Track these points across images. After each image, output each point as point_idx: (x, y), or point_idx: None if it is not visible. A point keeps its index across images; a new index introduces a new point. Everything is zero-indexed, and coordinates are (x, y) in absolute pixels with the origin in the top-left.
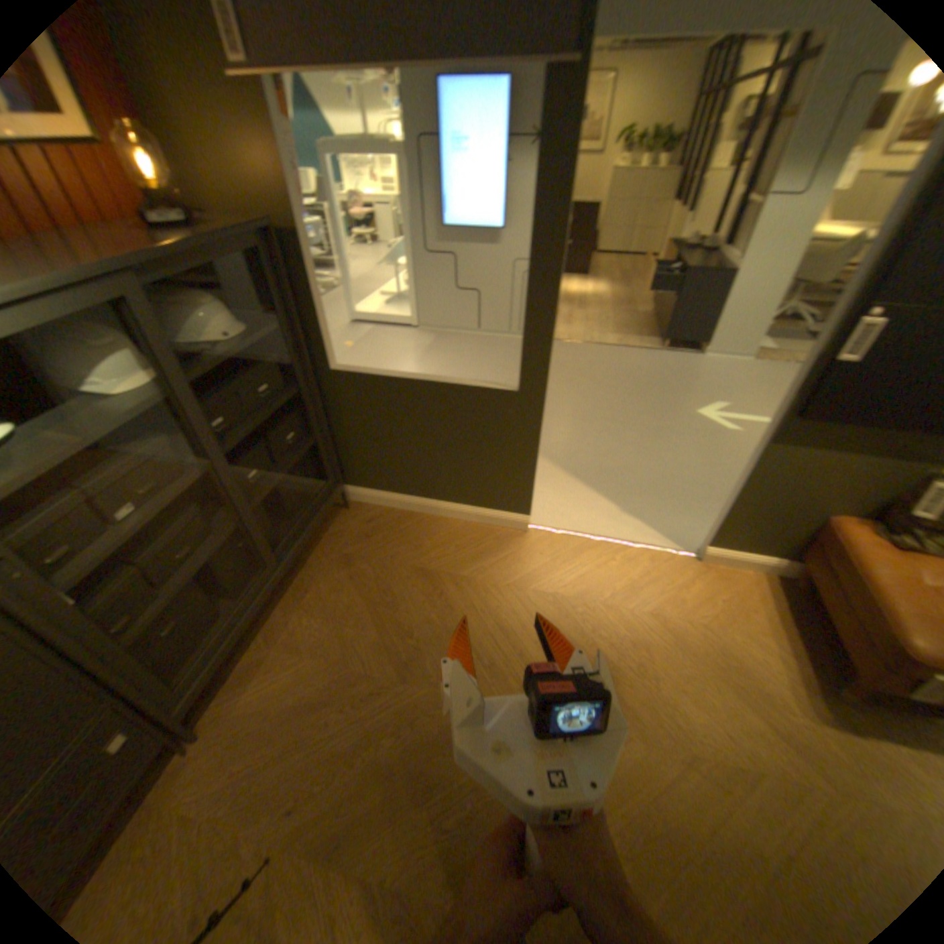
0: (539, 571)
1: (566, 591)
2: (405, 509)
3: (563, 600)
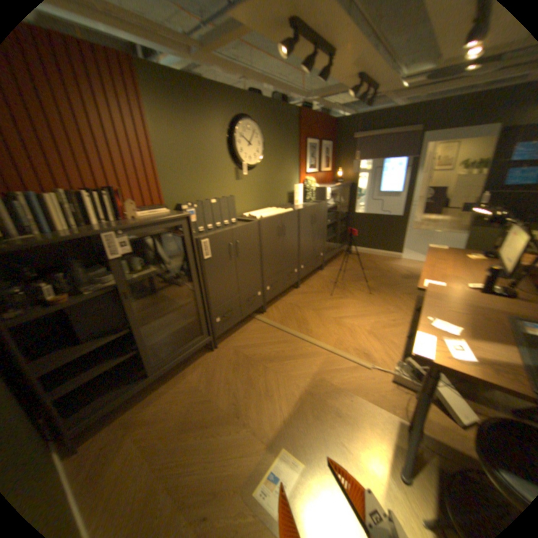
0: (404, 264)
1: (412, 267)
2: (365, 253)
3: (411, 268)
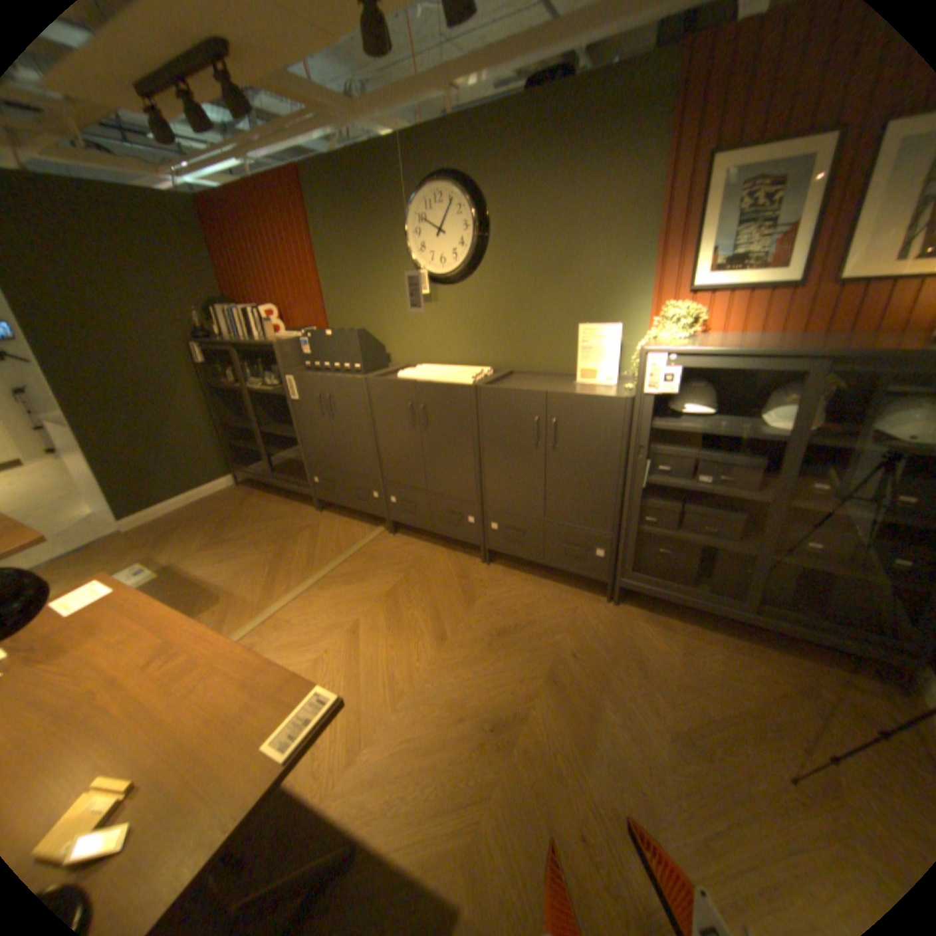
0: None
1: None
2: None
3: None
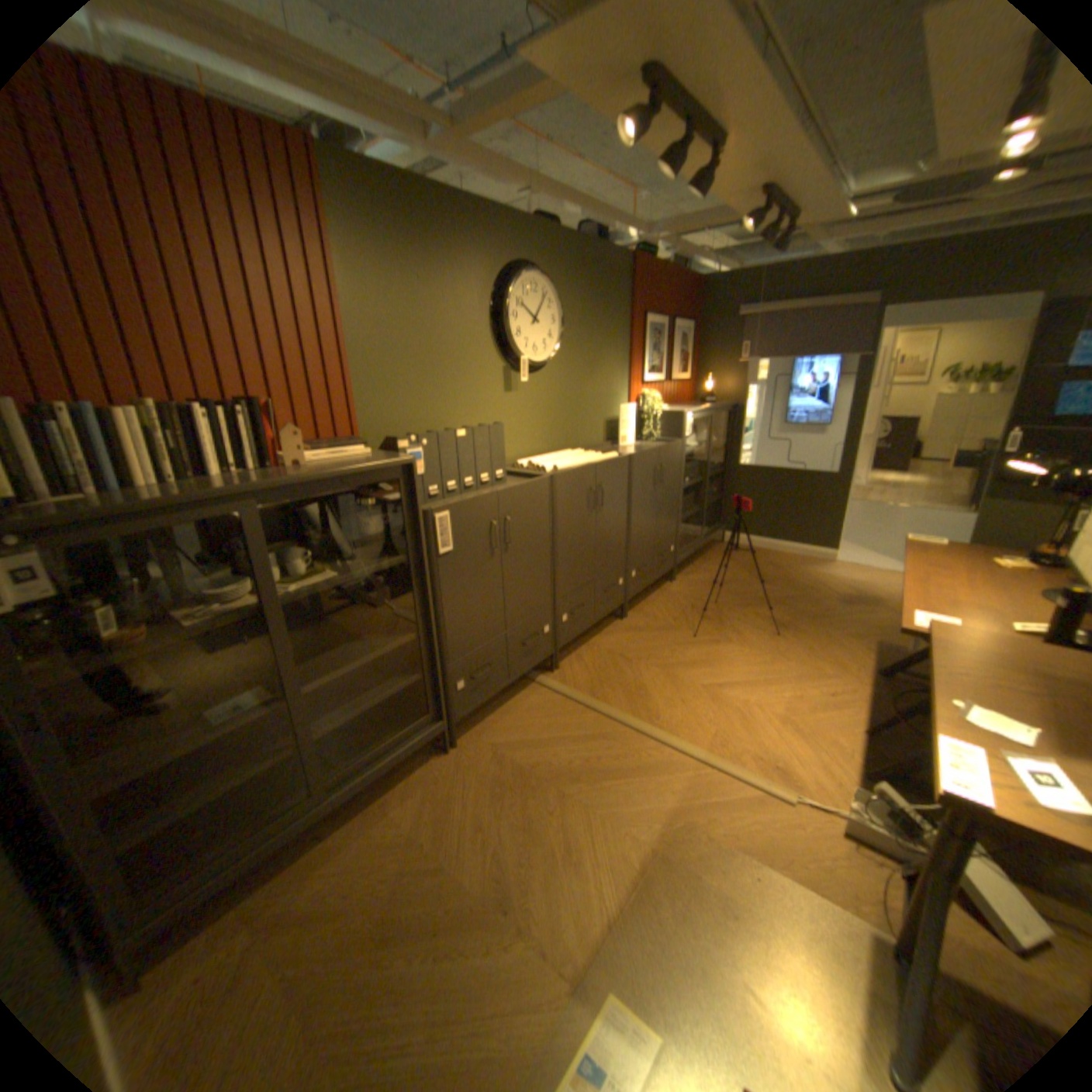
0: (843, 573)
1: (859, 580)
2: (758, 547)
3: (857, 582)
